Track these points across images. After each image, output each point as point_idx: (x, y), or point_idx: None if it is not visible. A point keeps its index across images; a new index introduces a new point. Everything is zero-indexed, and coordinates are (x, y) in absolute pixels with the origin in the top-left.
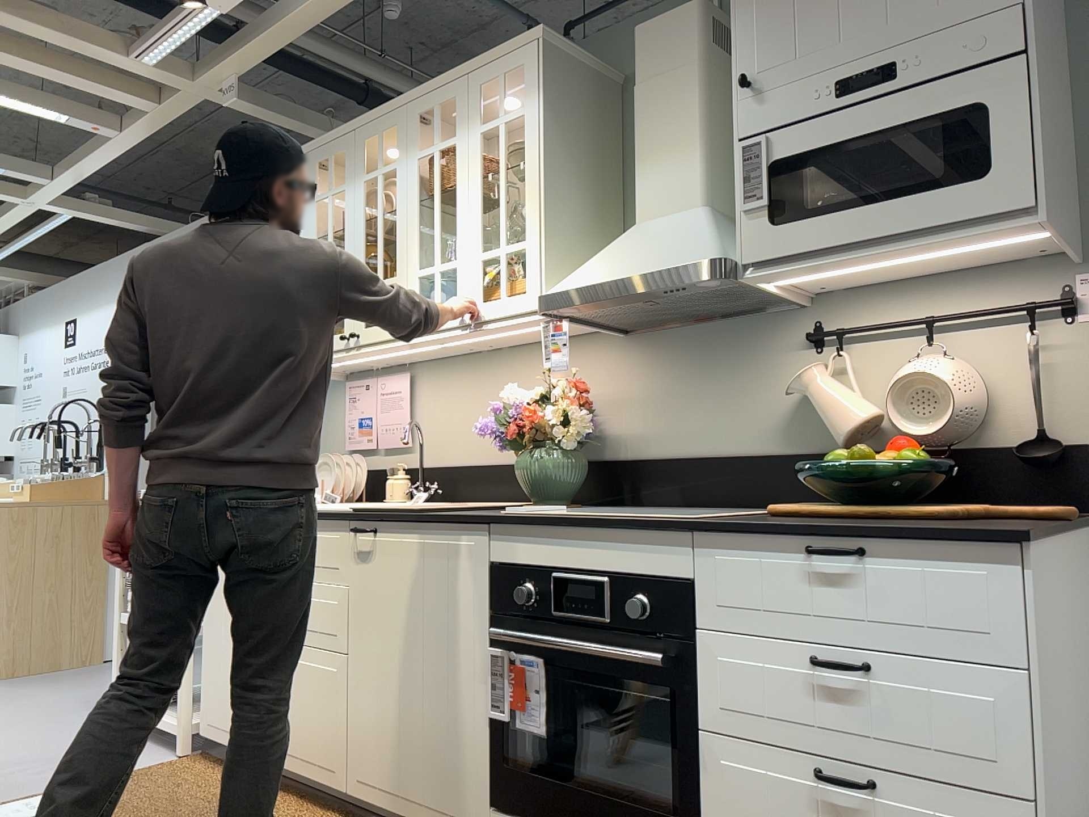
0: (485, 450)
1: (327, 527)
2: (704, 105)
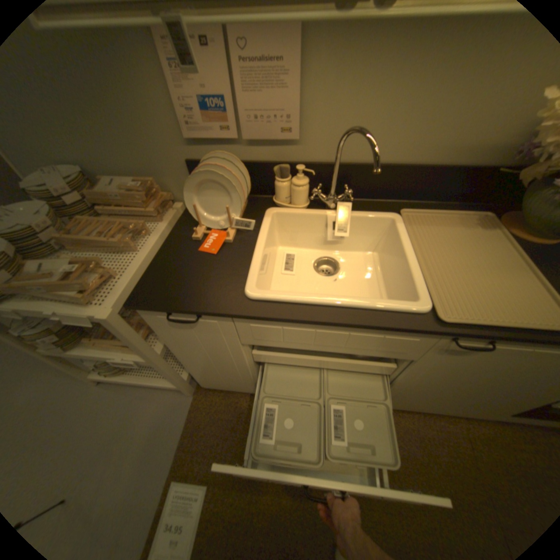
0: (412, 149)
1: (404, 334)
2: None
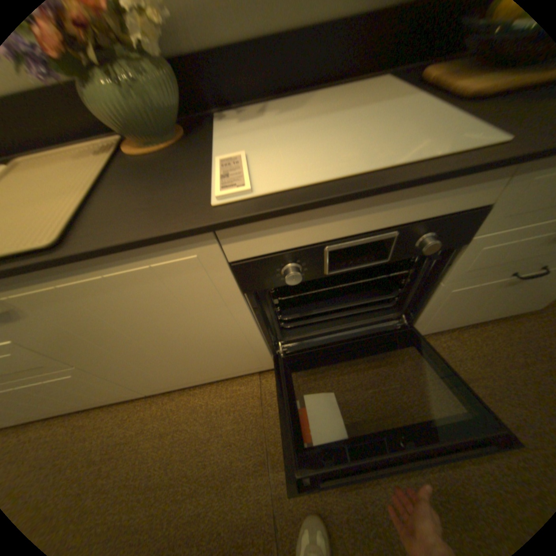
0: None
1: None
2: None
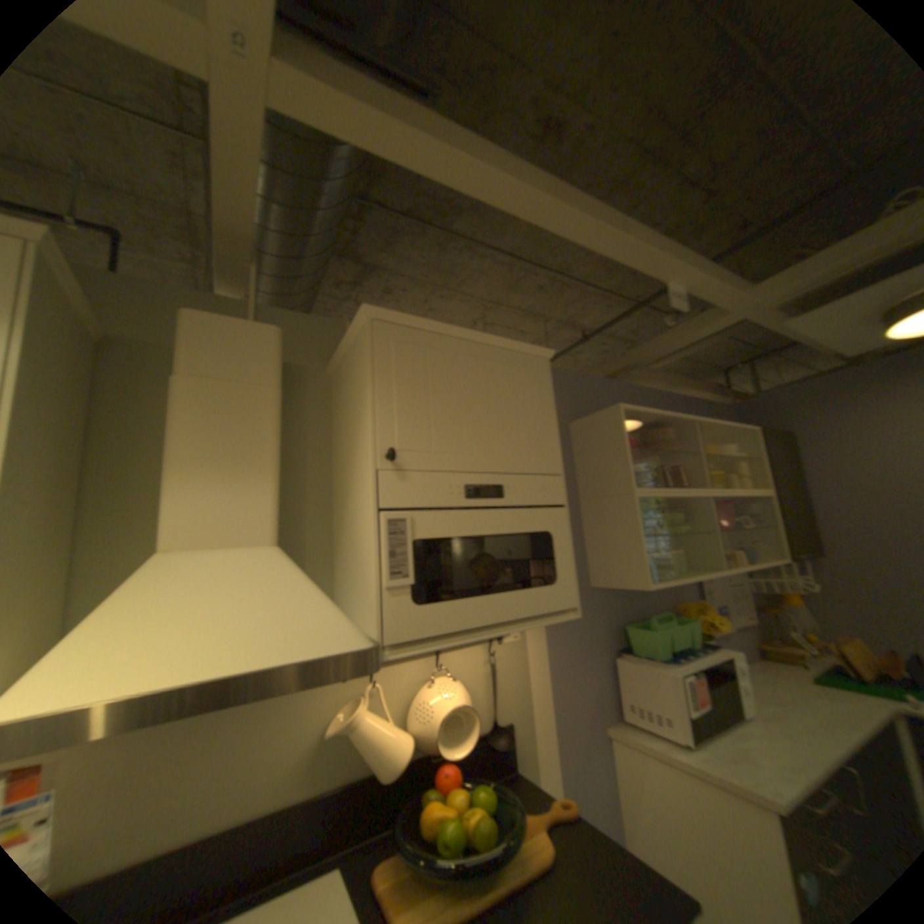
0: None
1: None
2: (282, 433)
